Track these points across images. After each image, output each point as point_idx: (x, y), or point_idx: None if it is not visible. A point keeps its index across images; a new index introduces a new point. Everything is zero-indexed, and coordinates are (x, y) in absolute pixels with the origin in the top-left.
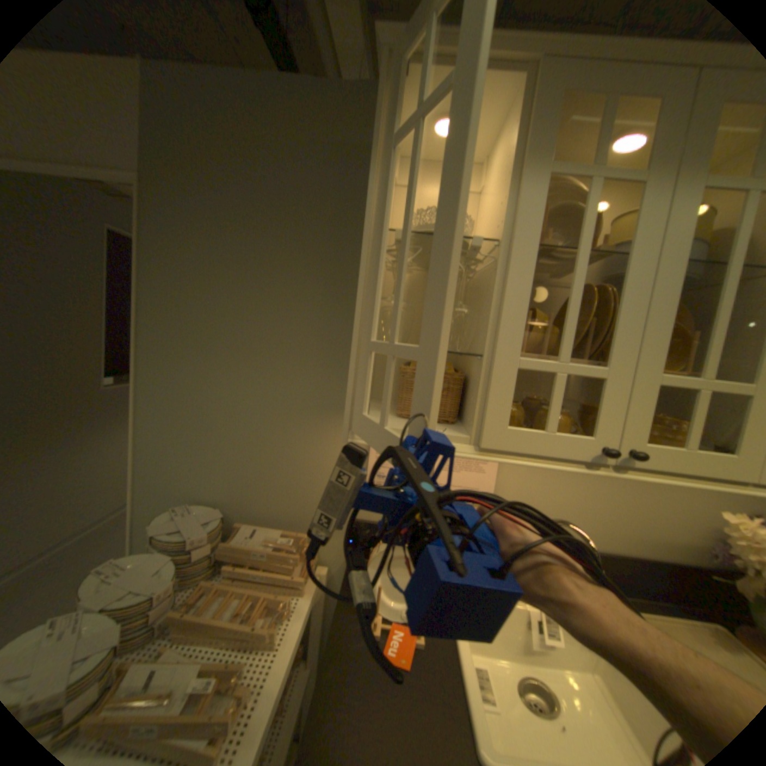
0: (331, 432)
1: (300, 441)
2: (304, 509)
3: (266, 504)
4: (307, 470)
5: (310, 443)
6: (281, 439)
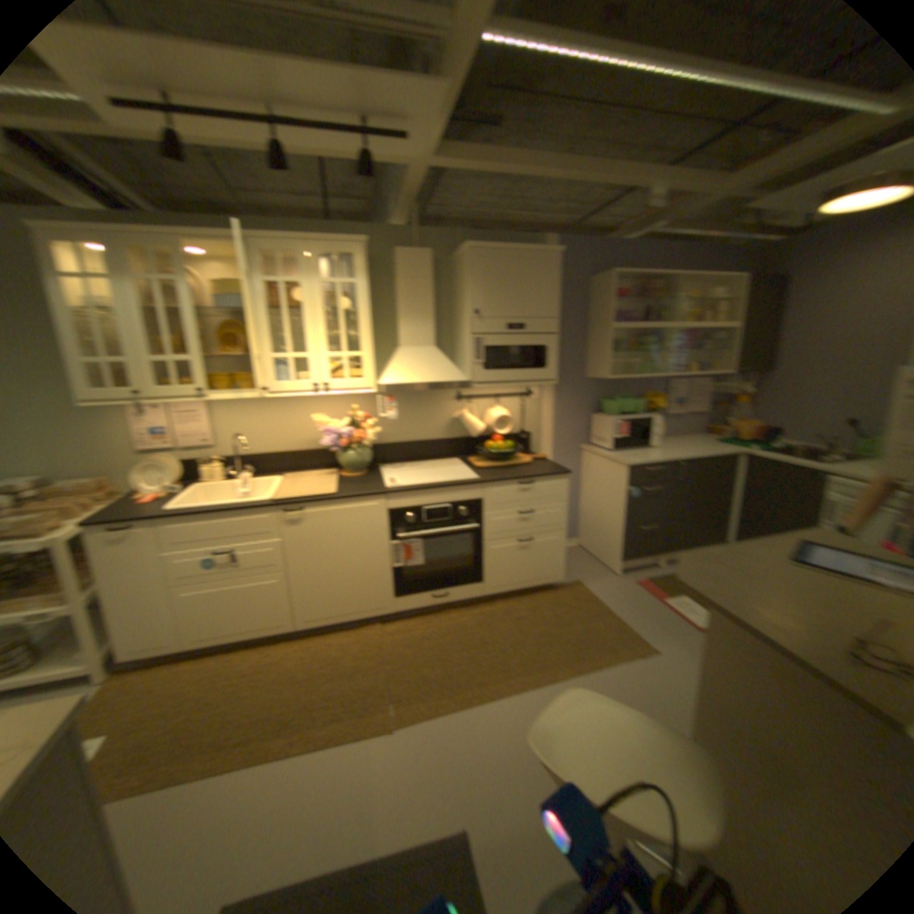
0: (97, 418)
1: (78, 427)
2: (95, 467)
3: (67, 469)
4: (89, 443)
5: (85, 427)
6: (63, 428)
